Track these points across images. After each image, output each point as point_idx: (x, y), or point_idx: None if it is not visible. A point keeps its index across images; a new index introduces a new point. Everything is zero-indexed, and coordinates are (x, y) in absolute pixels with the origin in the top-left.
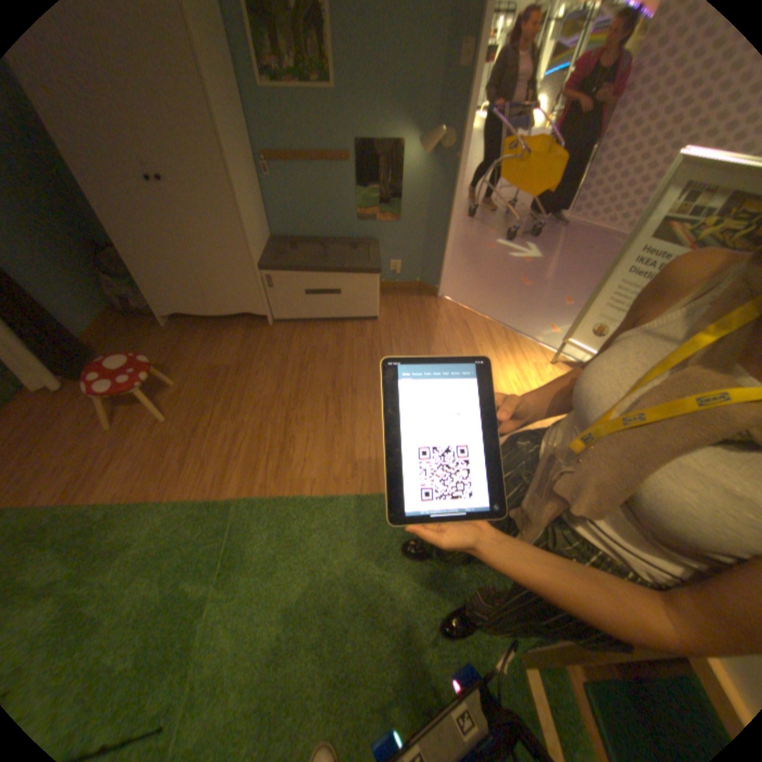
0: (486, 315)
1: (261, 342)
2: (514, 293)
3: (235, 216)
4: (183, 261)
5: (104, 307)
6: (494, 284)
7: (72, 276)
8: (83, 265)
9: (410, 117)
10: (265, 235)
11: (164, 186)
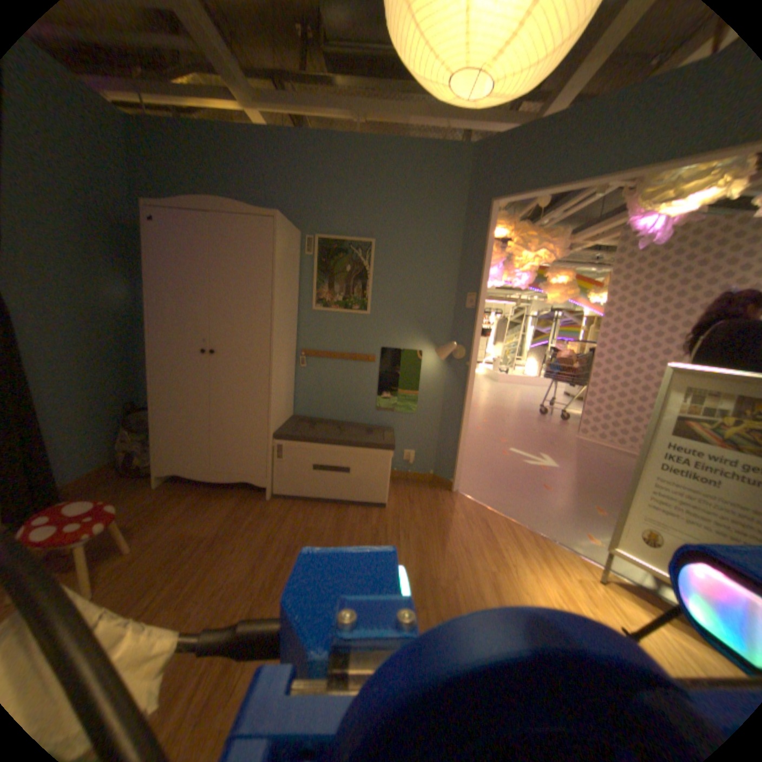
0: (508, 516)
1: (251, 516)
2: (536, 497)
3: (266, 386)
4: (203, 423)
5: (107, 463)
6: (512, 486)
7: (95, 428)
8: (112, 421)
9: (426, 337)
10: (288, 412)
11: (215, 361)
